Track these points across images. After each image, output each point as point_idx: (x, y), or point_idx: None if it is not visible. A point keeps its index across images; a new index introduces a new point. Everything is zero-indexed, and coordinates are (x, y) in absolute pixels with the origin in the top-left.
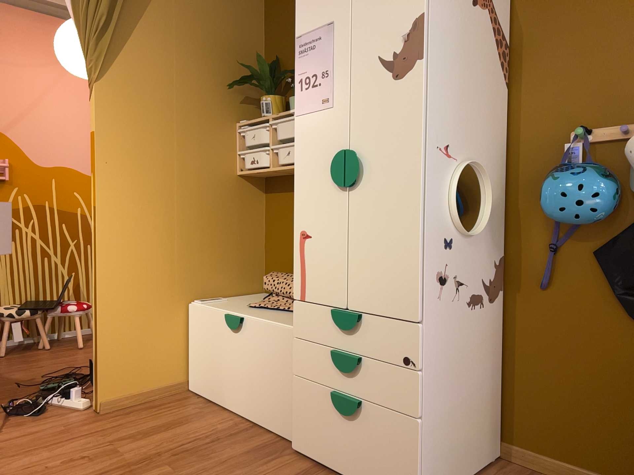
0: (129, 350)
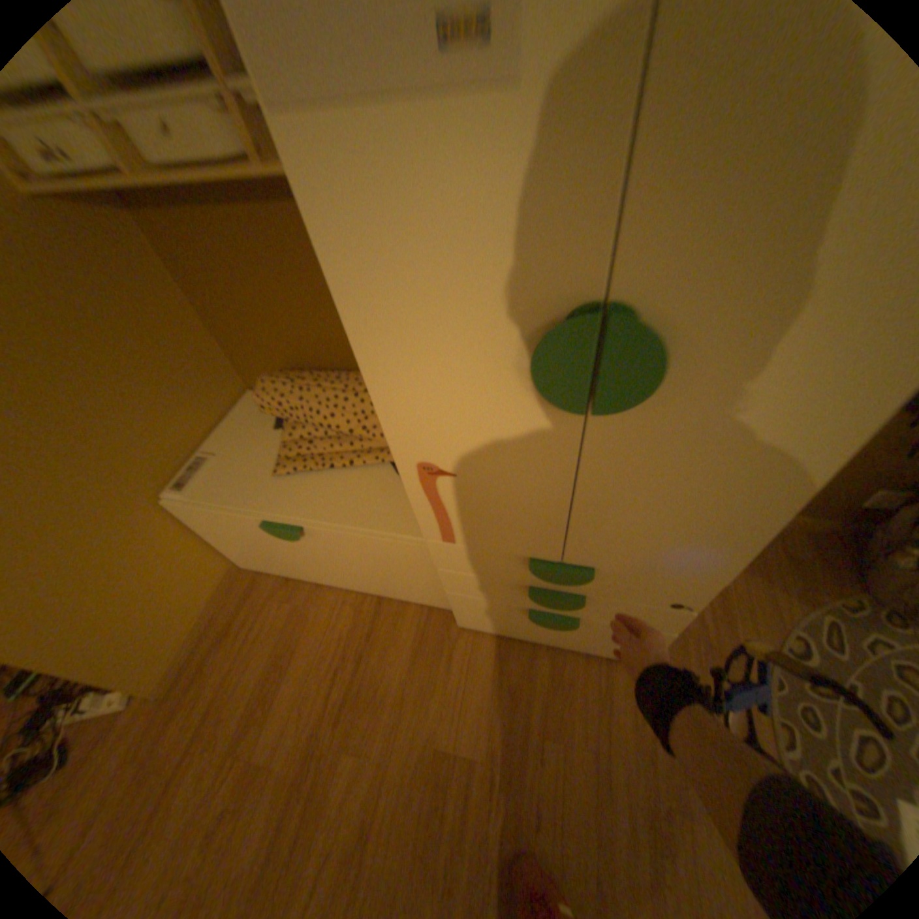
0: (128, 625)
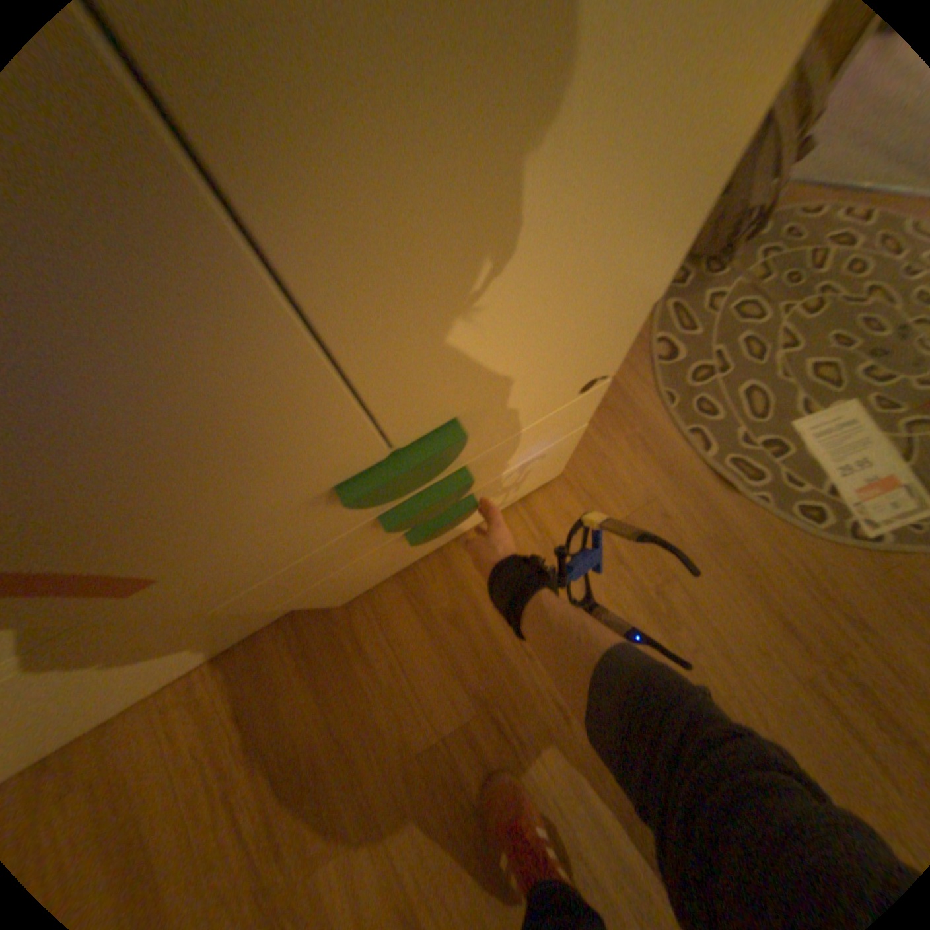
0: None
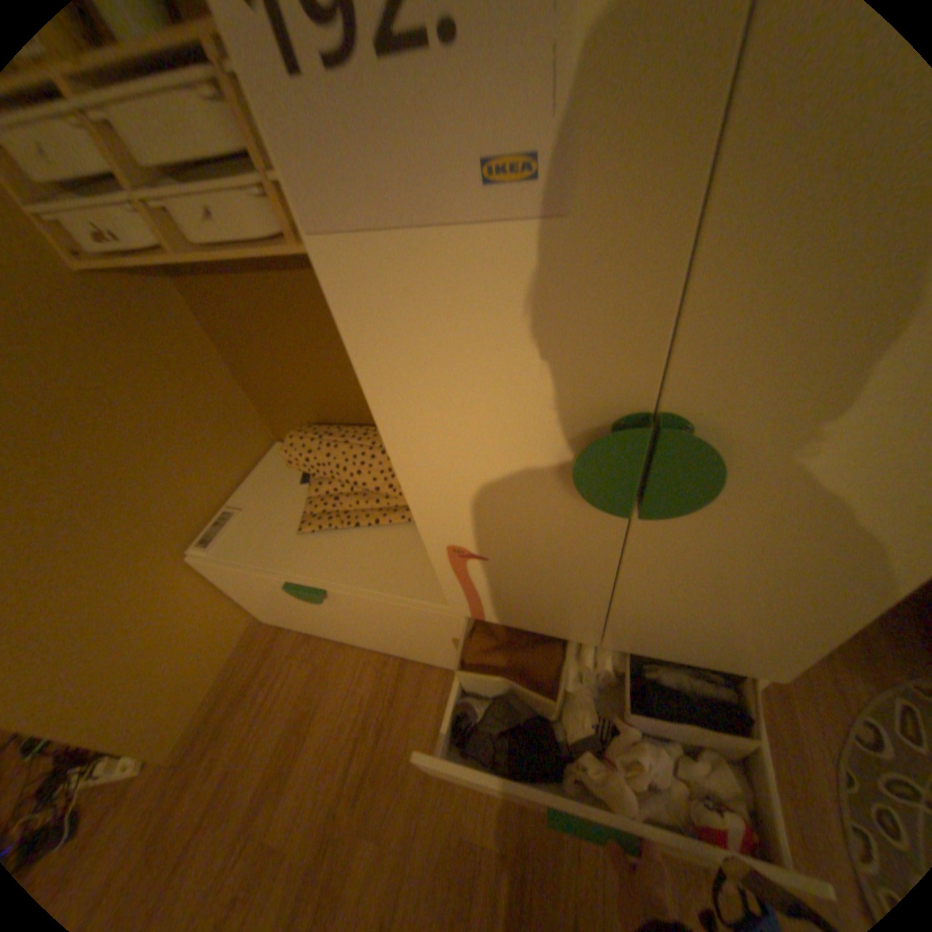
0: (146, 686)
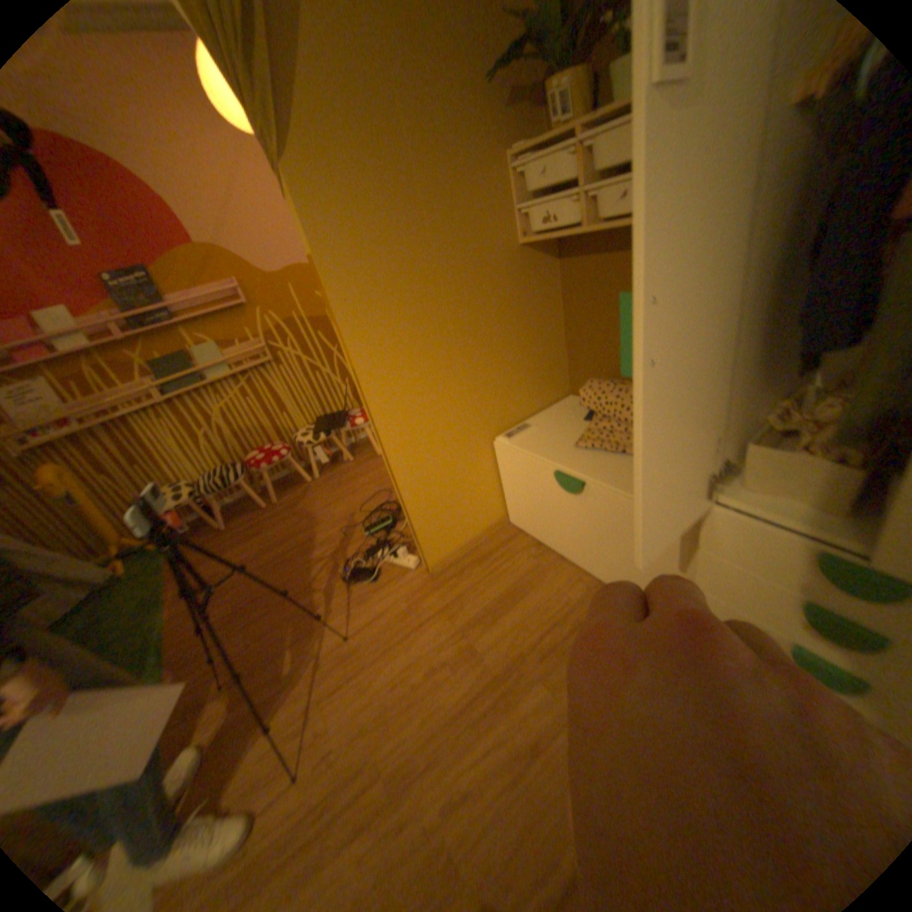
0: (443, 508)
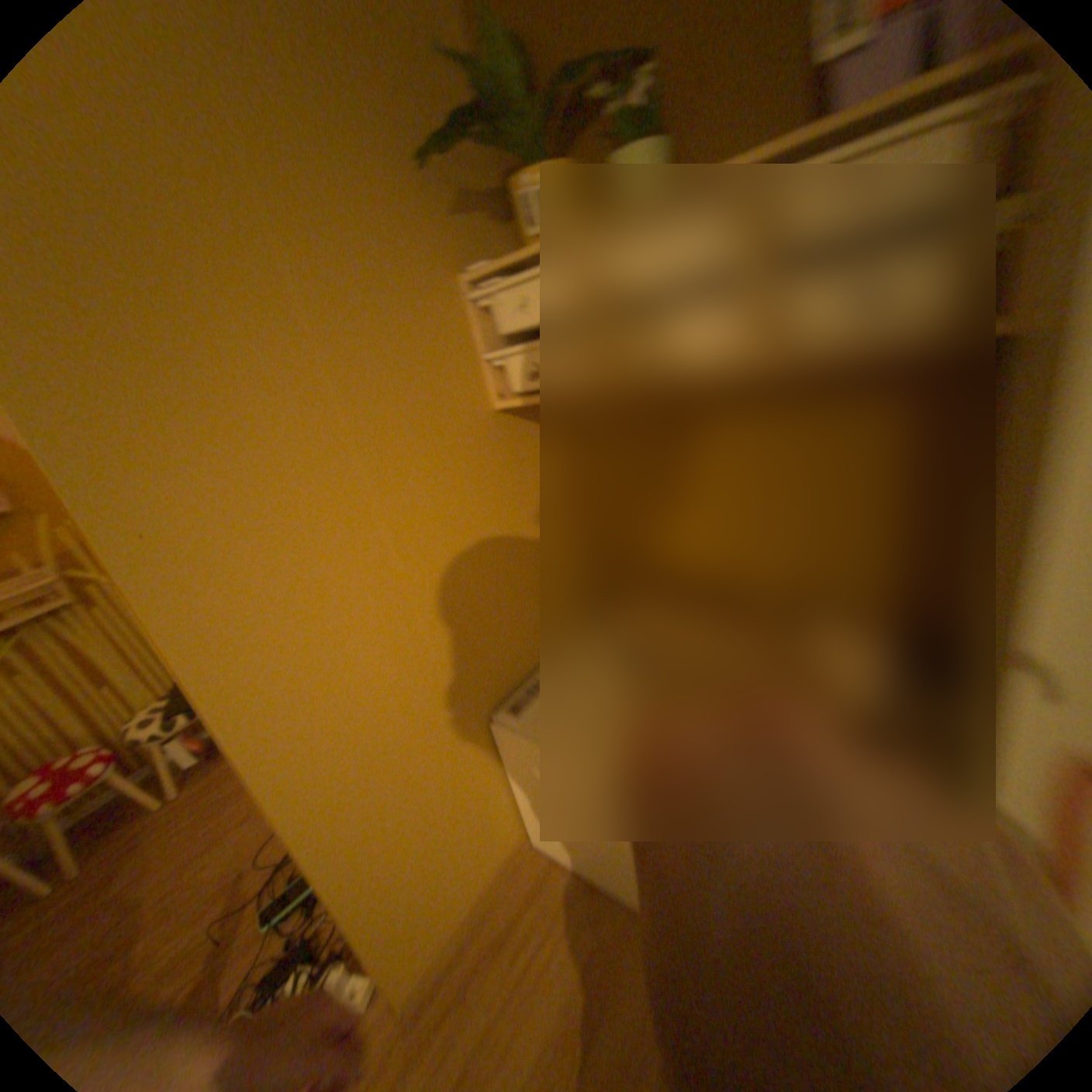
0: (413, 880)
